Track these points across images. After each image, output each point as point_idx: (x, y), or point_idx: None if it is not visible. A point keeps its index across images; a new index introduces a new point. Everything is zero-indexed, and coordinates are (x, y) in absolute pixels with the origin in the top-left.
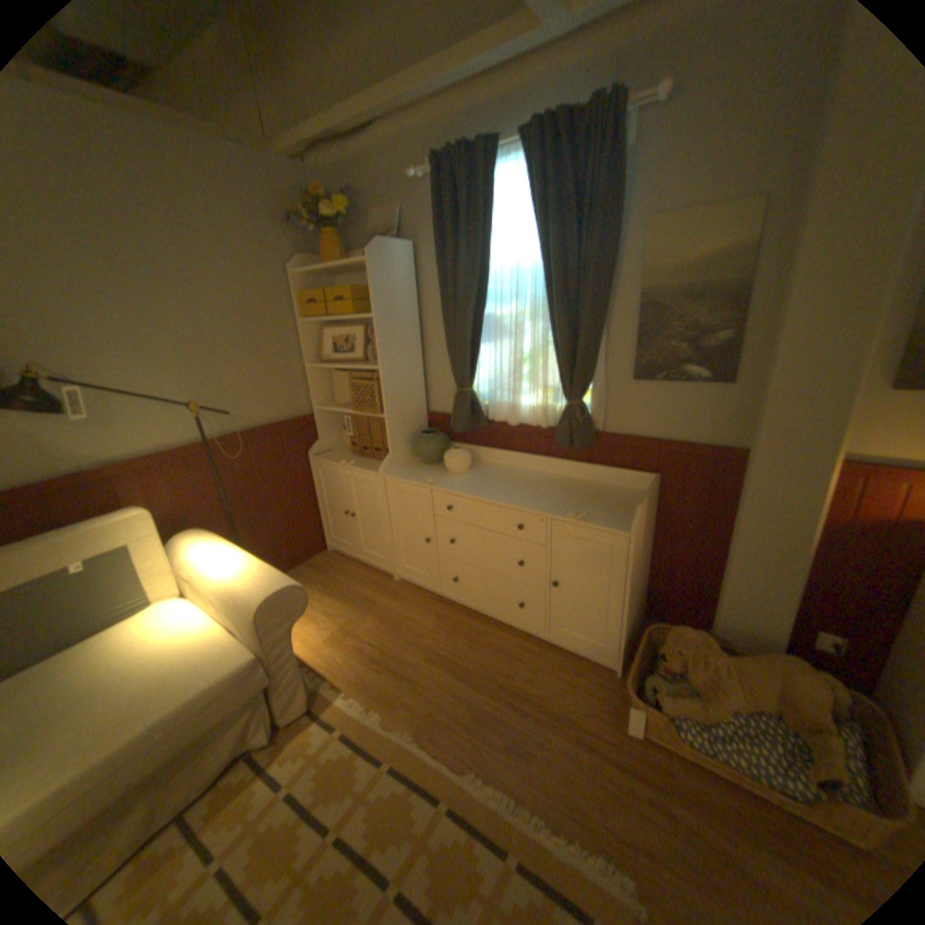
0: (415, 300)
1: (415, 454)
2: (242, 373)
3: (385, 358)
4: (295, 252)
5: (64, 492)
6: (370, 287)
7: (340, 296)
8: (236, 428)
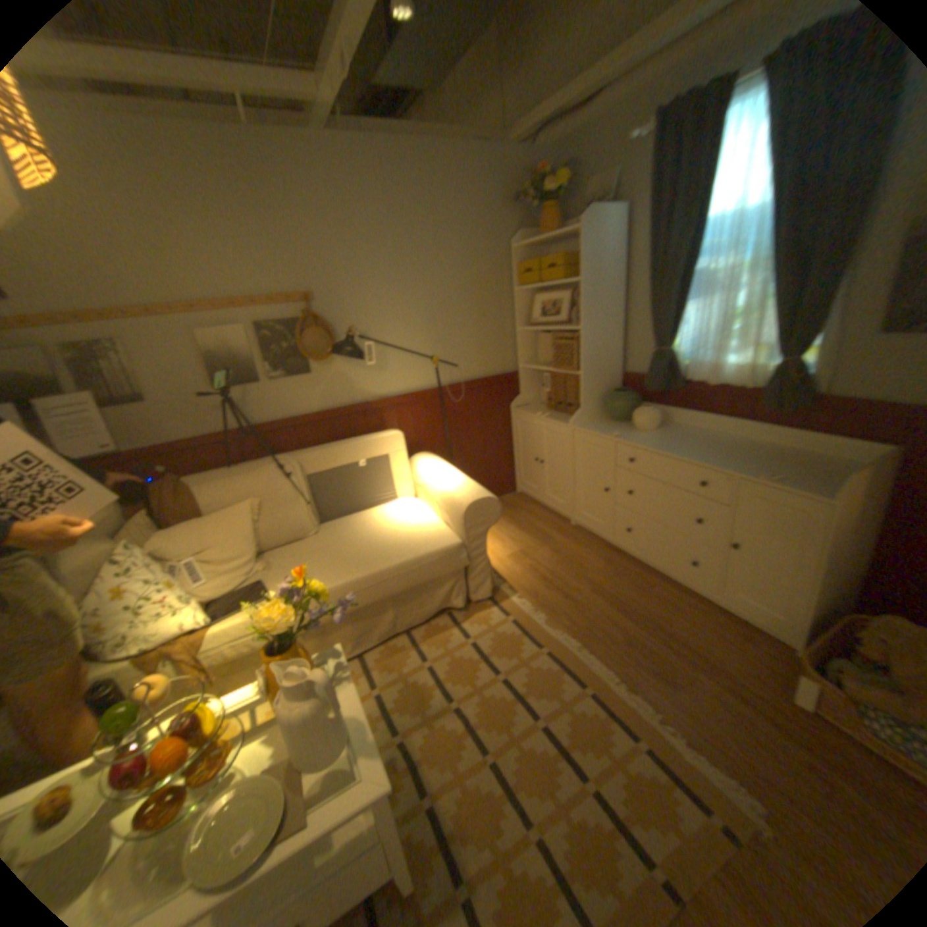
0: (622, 262)
1: (604, 411)
2: (466, 336)
3: (585, 319)
4: (517, 229)
5: (356, 415)
6: (580, 253)
7: (551, 264)
8: (458, 380)
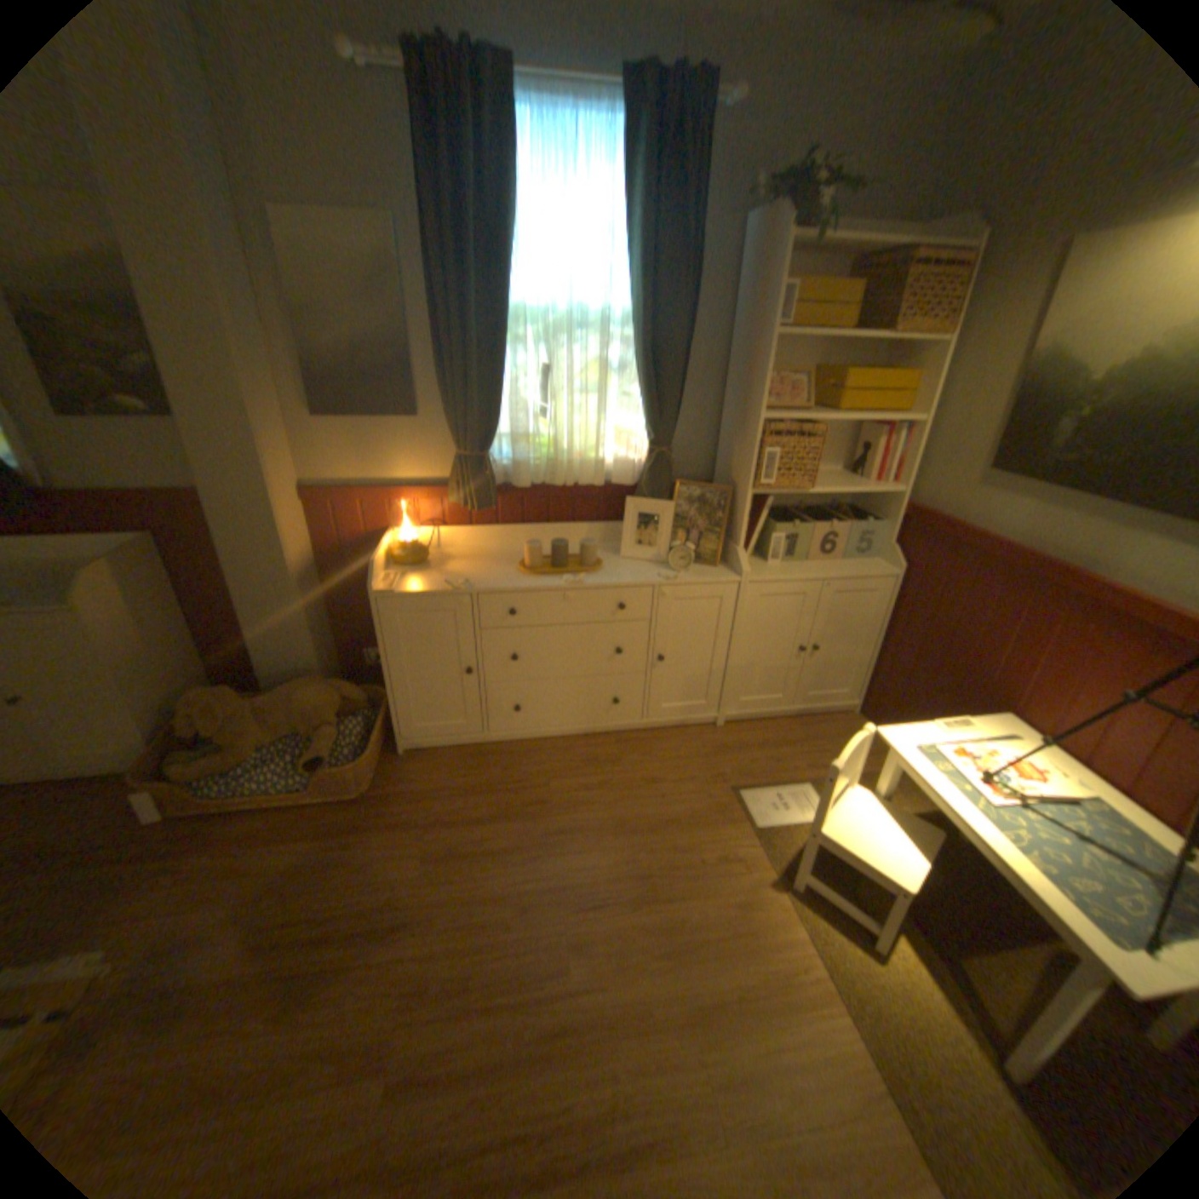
0: None
1: None
2: None
3: None
4: None
5: None
6: None
7: None
8: None
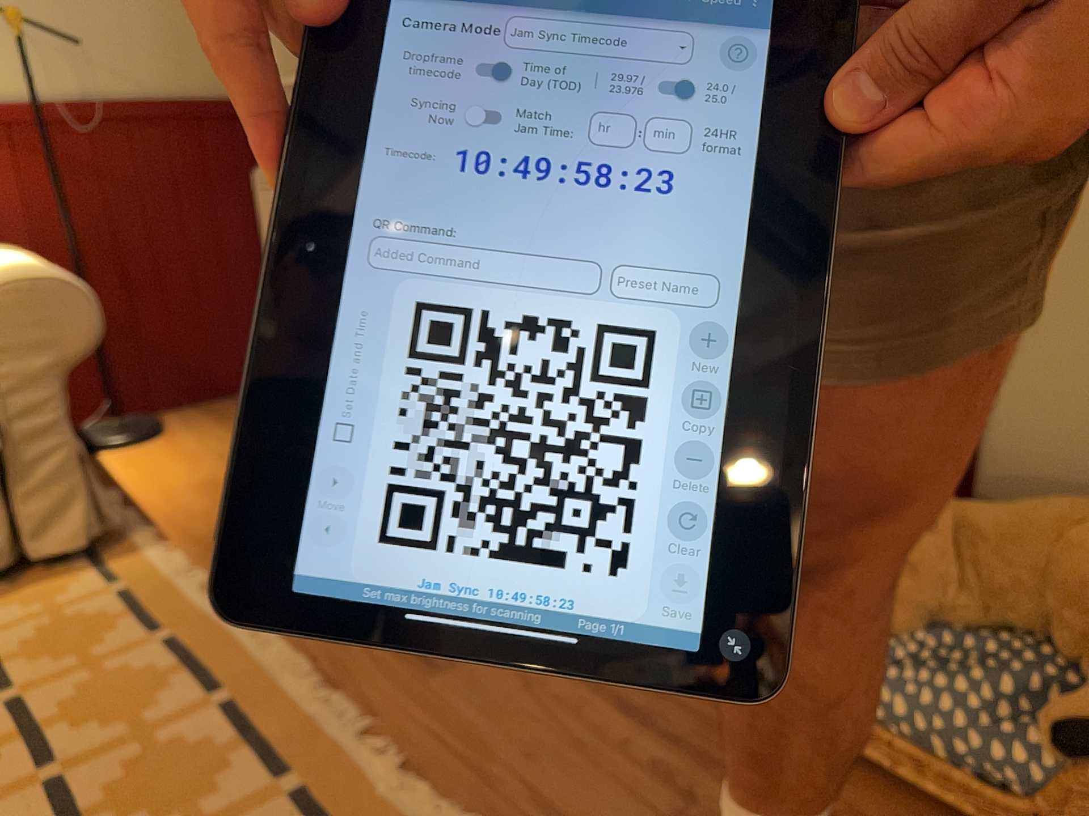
0: None
1: None
2: None
3: None
4: None
5: None
6: None
7: None
8: (111, 95)
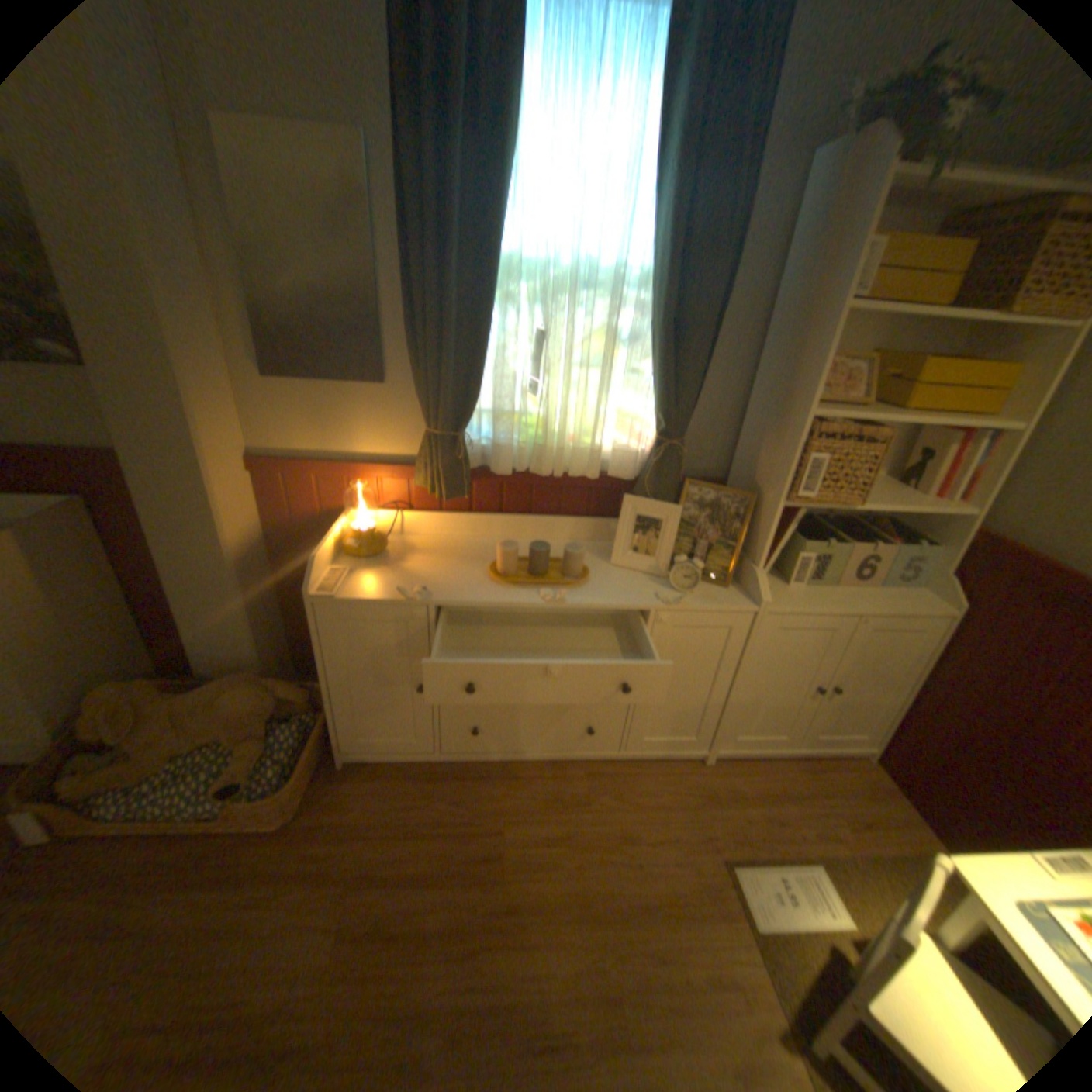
0: None
1: None
2: None
3: None
4: None
5: None
6: None
7: None
8: None
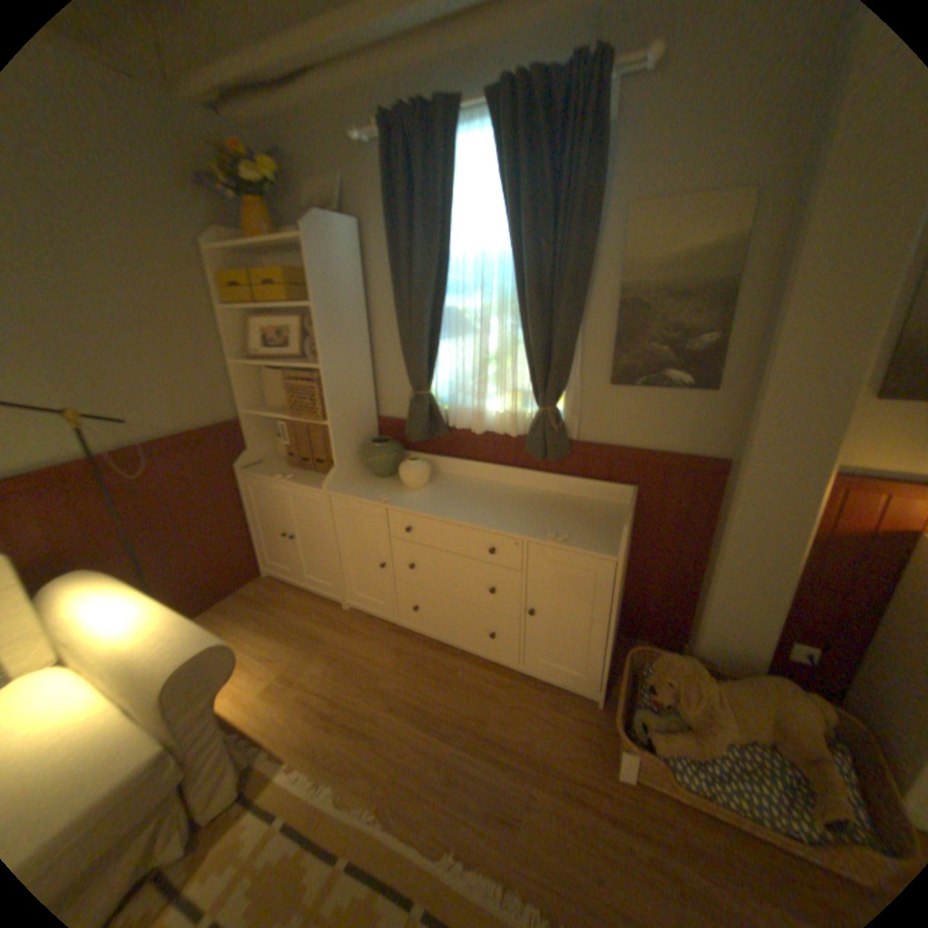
0: (361, 287)
1: (364, 465)
2: (140, 370)
3: (326, 355)
4: (208, 223)
5: None
6: (306, 270)
7: (268, 279)
8: (135, 439)
